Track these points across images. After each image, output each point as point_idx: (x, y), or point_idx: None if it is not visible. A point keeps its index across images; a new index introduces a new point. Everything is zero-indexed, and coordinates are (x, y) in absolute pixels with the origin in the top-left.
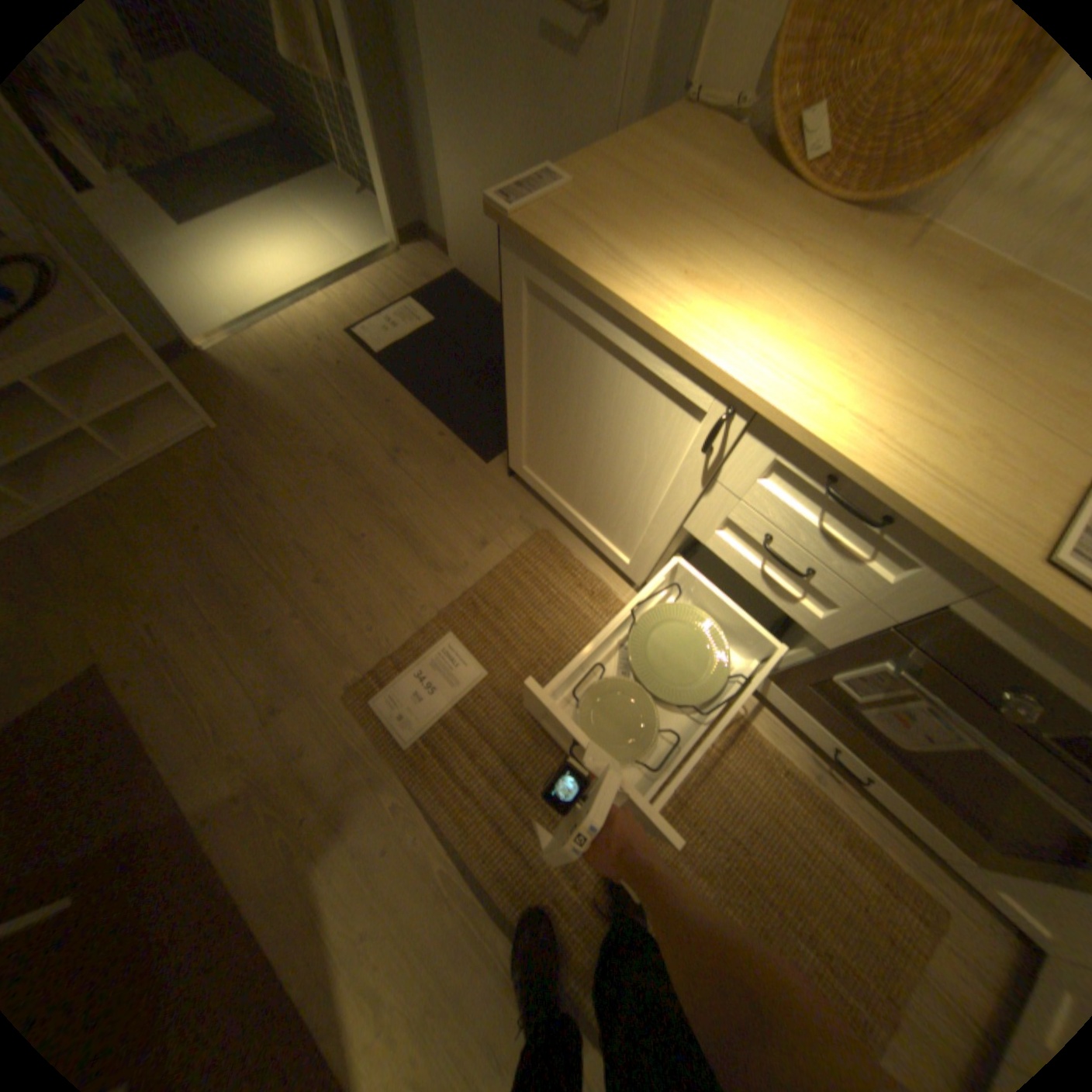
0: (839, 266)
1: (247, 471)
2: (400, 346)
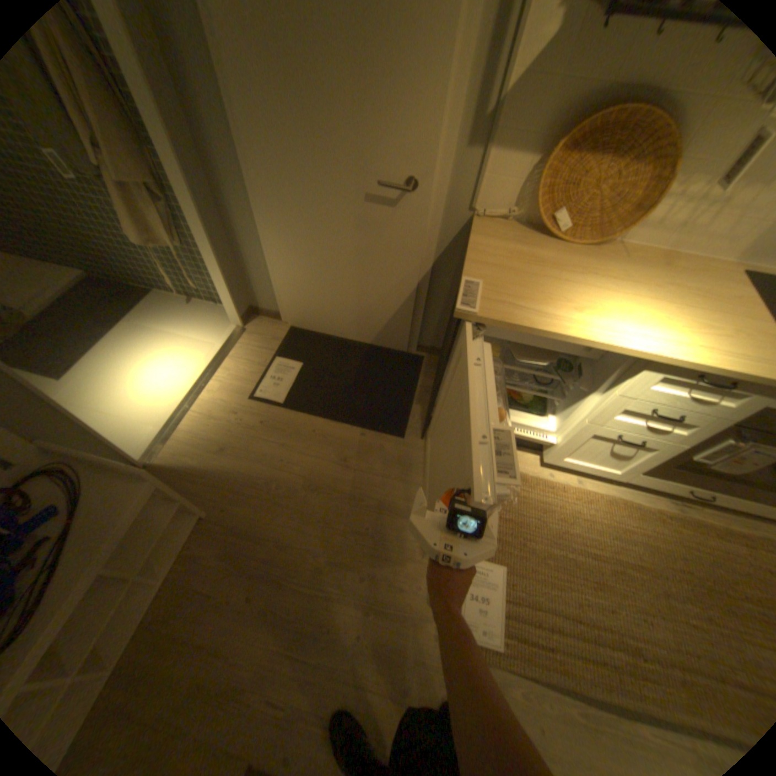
0: (618, 278)
1: (254, 533)
2: (294, 391)
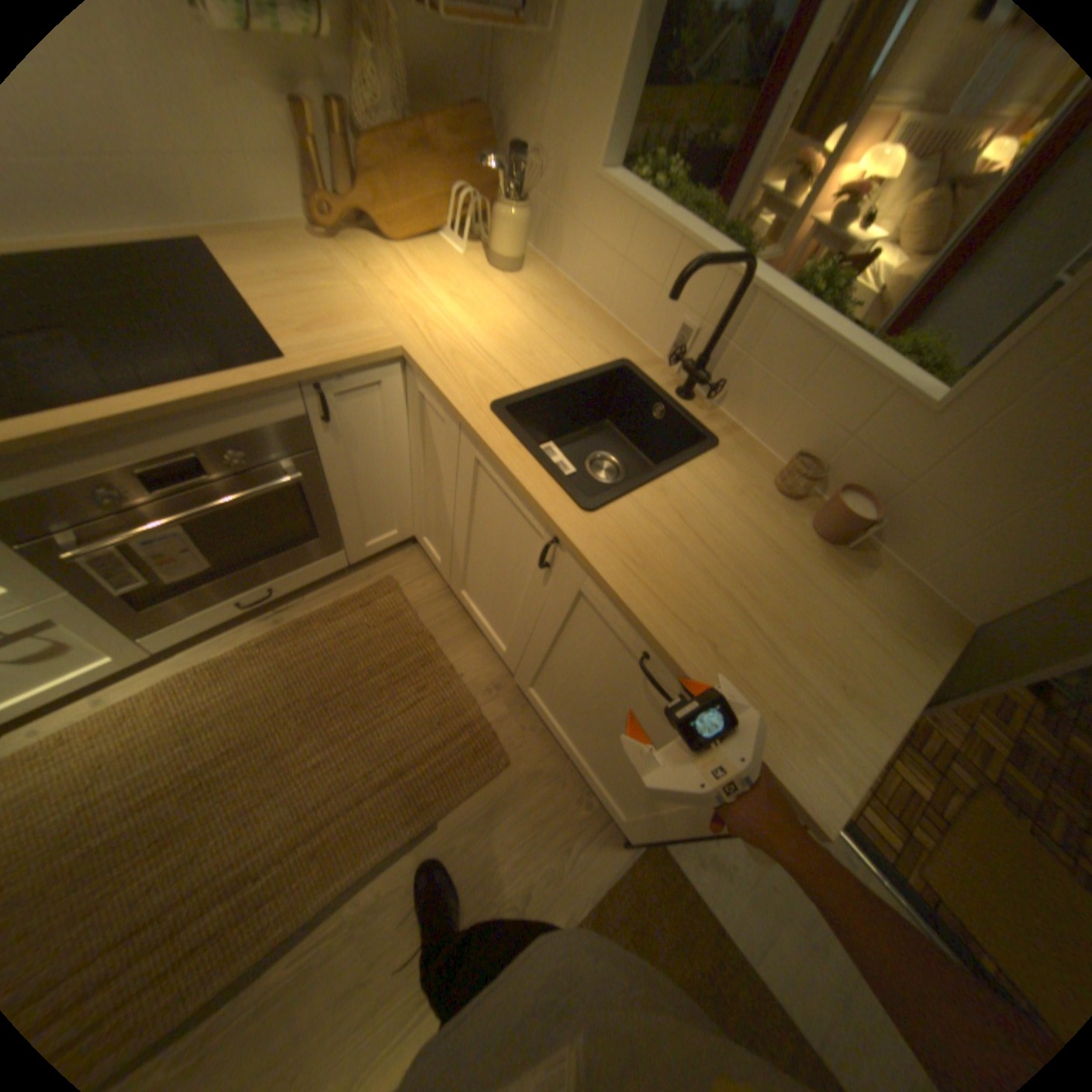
0: None
1: None
2: None
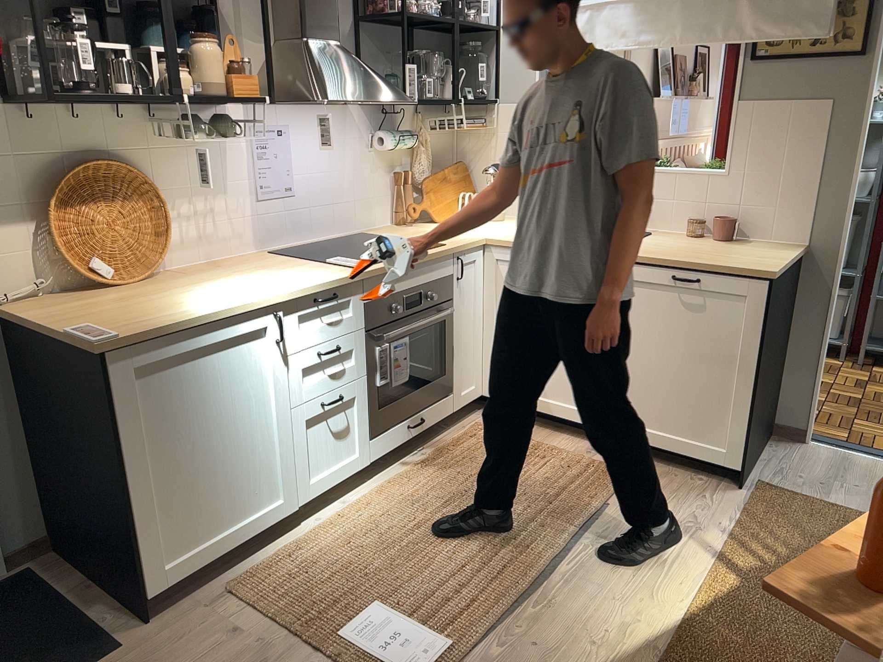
0: (196, 284)
1: None
2: None
